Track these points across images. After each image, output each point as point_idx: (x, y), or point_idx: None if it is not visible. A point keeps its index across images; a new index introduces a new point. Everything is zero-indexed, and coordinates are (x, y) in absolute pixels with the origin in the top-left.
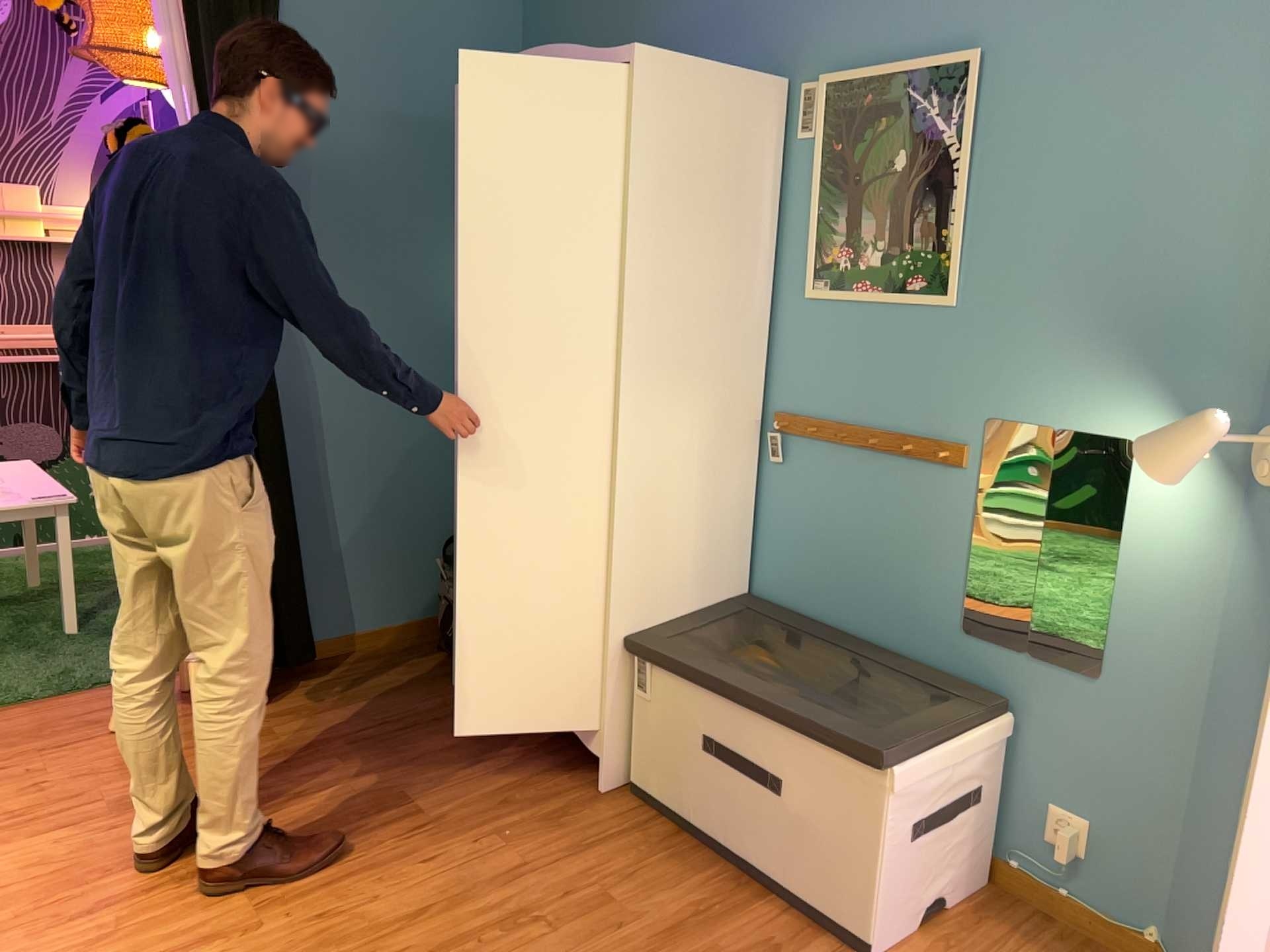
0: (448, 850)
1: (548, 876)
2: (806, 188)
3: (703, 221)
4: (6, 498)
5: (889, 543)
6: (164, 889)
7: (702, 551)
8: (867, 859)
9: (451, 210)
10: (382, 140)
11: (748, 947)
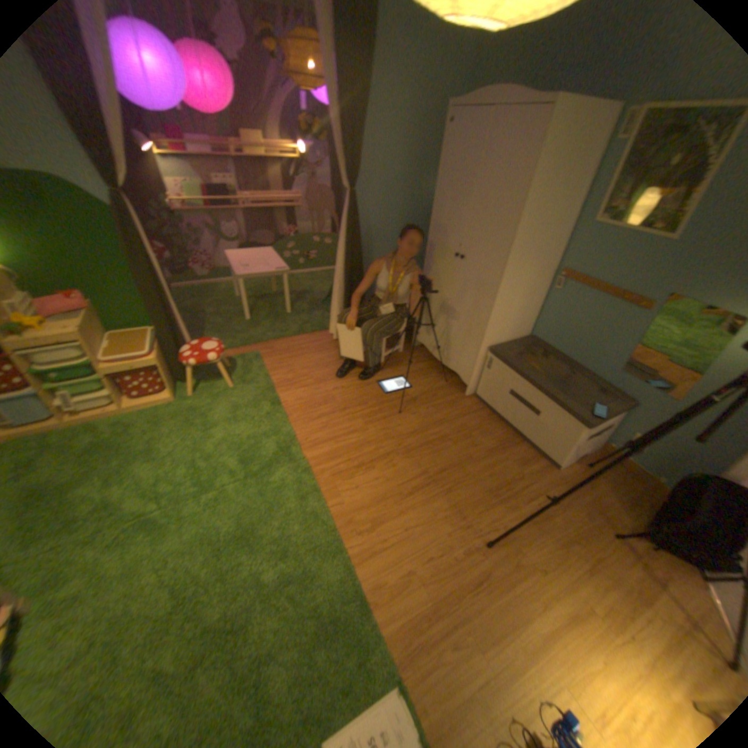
0: (418, 411)
1: (450, 425)
2: (612, 167)
3: (560, 186)
4: (267, 268)
5: (600, 332)
6: (336, 412)
7: (518, 322)
8: (567, 446)
9: (429, 156)
10: (407, 123)
11: (516, 460)
